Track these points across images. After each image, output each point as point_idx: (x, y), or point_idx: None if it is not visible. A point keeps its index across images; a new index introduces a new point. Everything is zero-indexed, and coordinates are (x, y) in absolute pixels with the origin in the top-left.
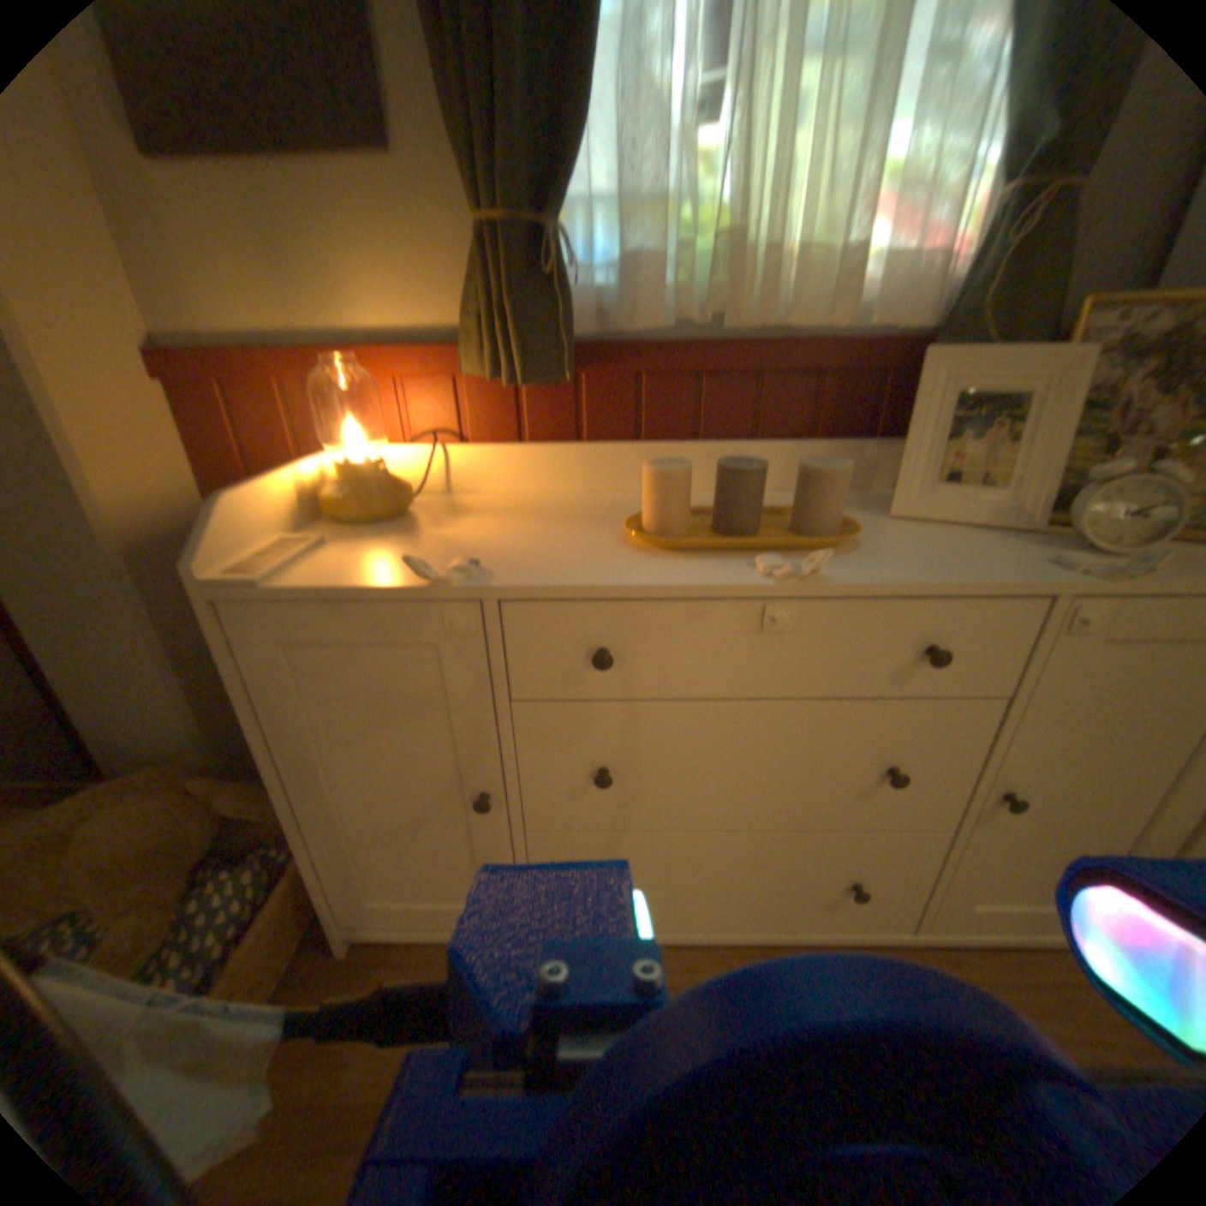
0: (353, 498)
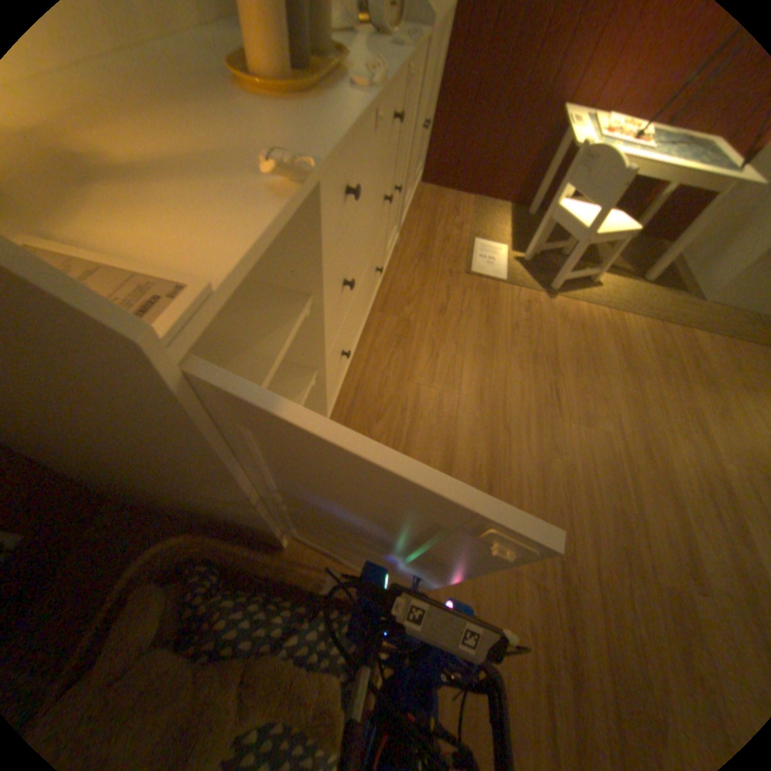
0: None
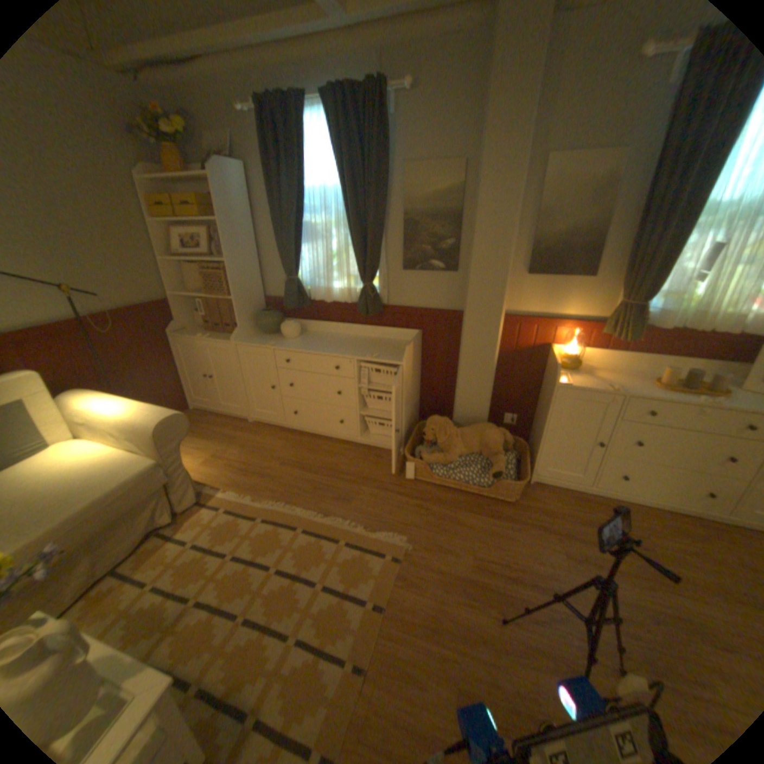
0: (569, 364)
